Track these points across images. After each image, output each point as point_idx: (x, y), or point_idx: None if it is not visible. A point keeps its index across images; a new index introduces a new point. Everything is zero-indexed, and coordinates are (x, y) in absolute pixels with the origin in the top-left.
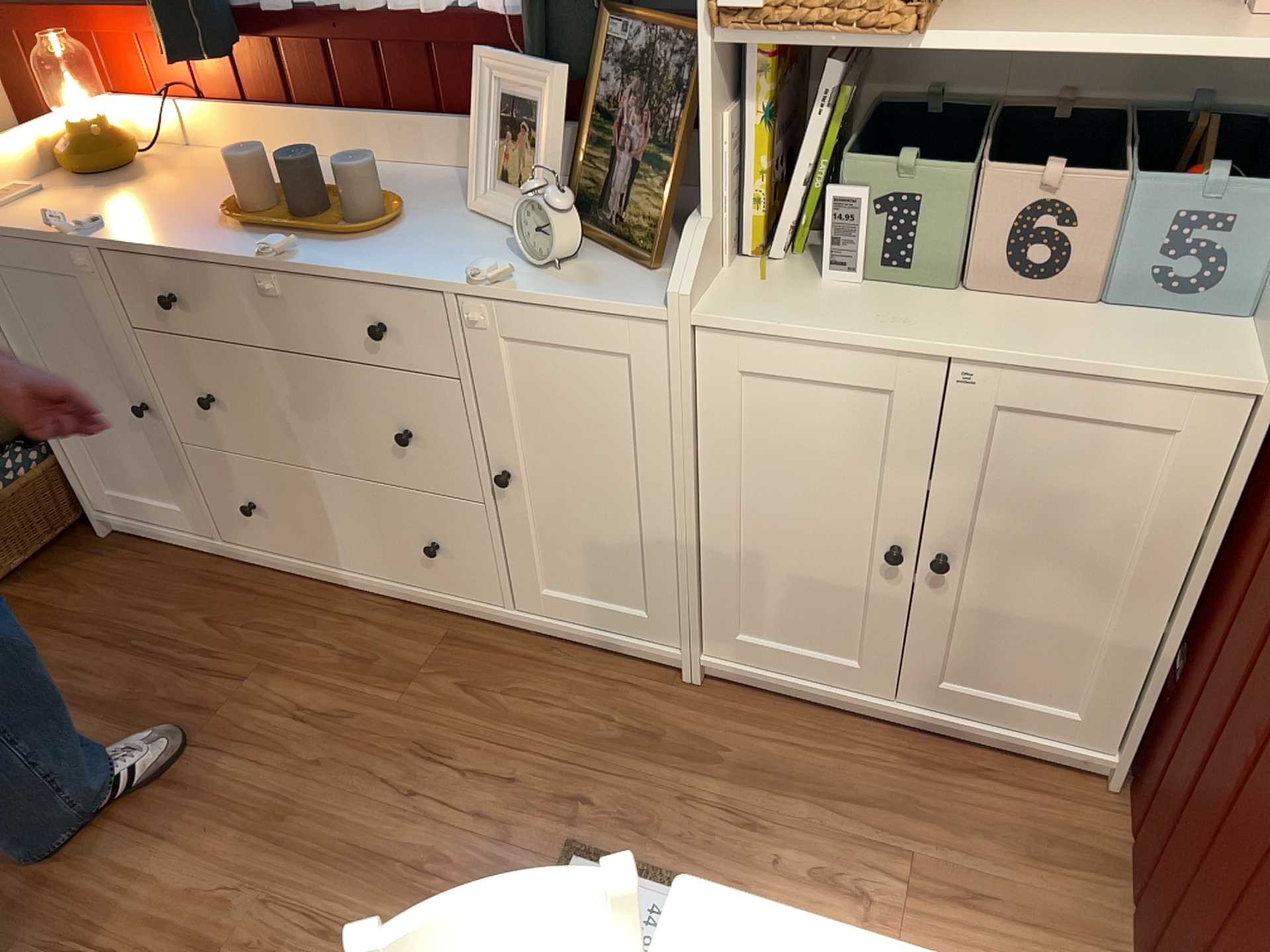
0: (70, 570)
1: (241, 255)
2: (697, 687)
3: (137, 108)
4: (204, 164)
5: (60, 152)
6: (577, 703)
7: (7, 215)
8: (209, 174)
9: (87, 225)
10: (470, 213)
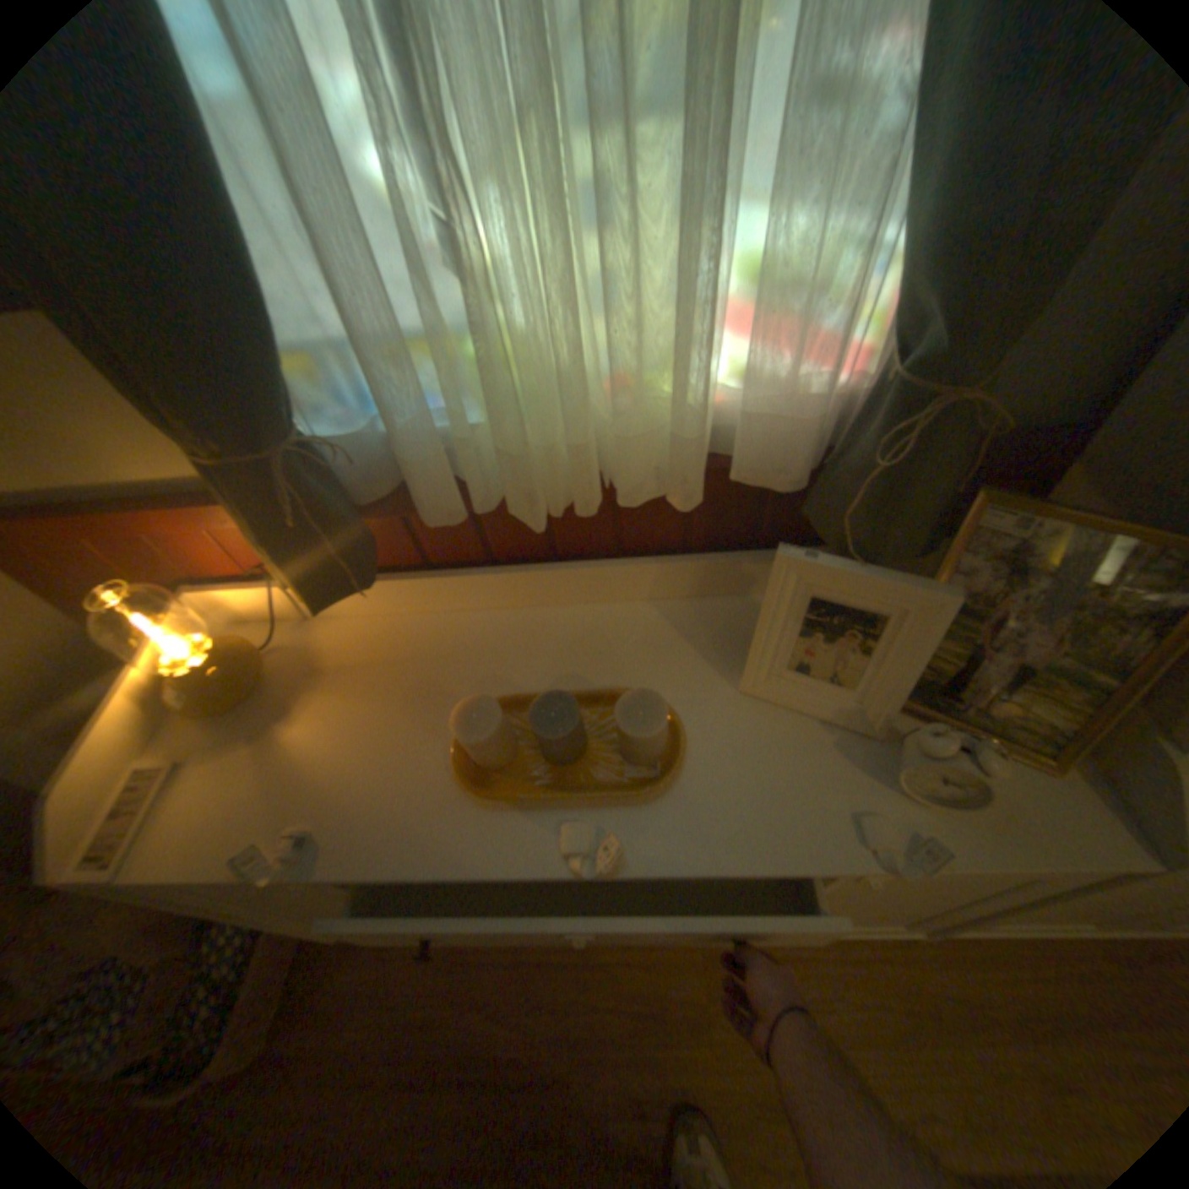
0: (320, 999)
1: (540, 862)
2: (926, 945)
3: (230, 600)
4: (347, 650)
5: (170, 706)
6: (852, 999)
7: (154, 843)
8: (368, 673)
9: (295, 859)
10: (744, 697)
